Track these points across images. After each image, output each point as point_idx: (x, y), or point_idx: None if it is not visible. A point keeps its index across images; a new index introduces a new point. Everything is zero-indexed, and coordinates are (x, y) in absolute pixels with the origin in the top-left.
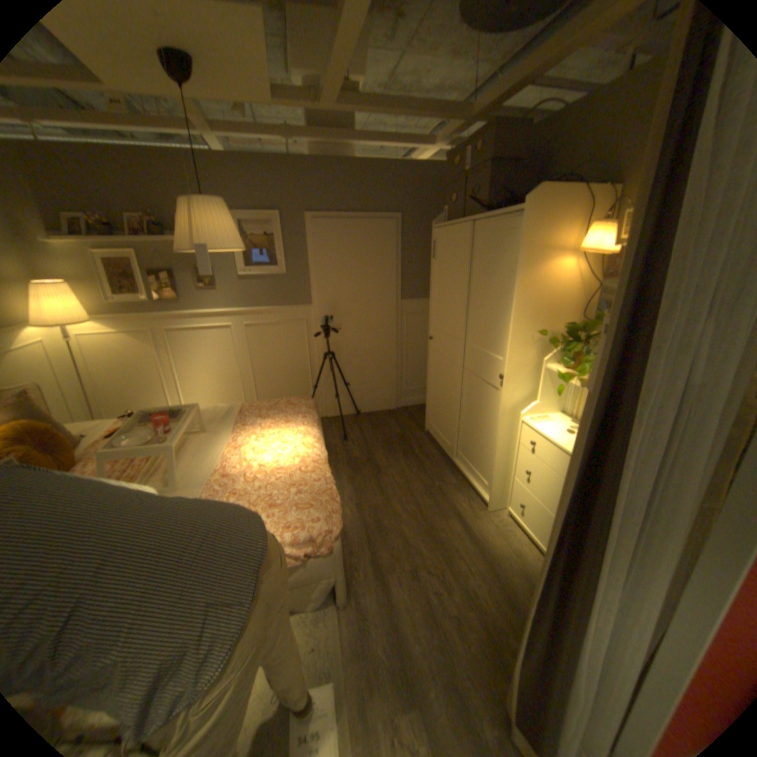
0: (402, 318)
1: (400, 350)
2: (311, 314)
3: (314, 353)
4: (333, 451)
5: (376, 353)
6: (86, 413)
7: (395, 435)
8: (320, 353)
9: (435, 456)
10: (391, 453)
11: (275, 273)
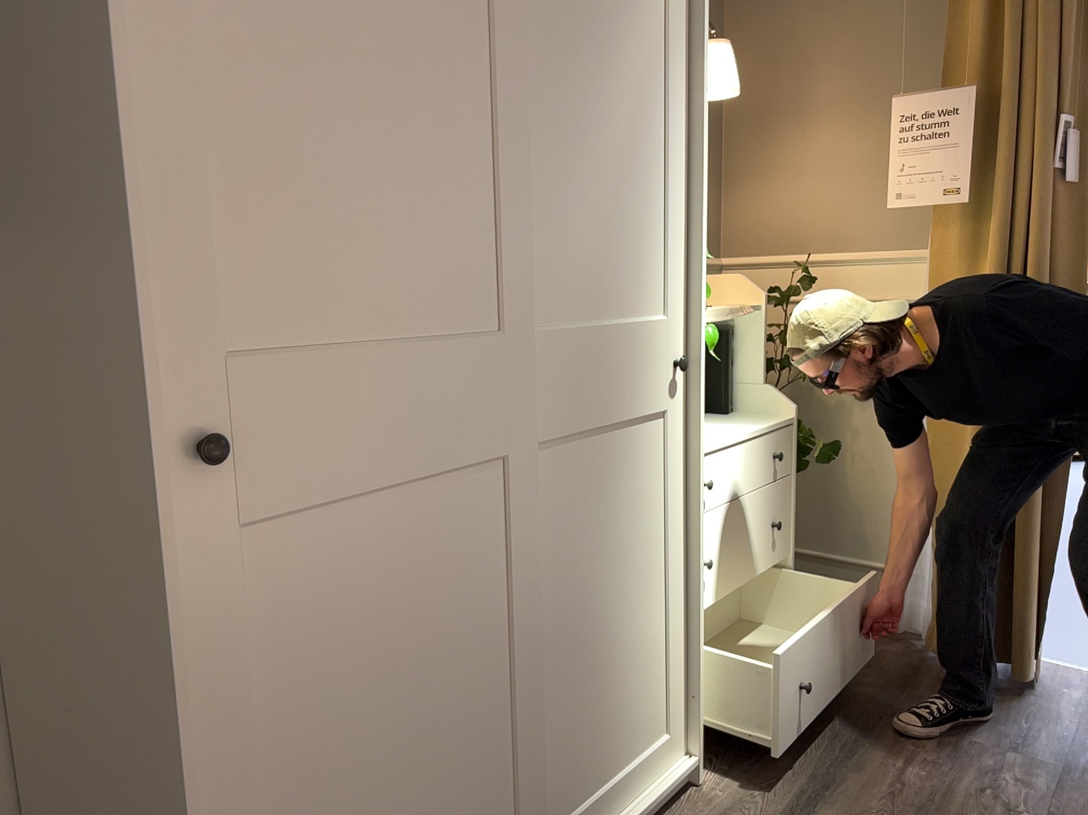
0: None
1: None
2: None
3: None
4: None
5: None
6: None
7: None
8: None
9: None
10: None
11: None
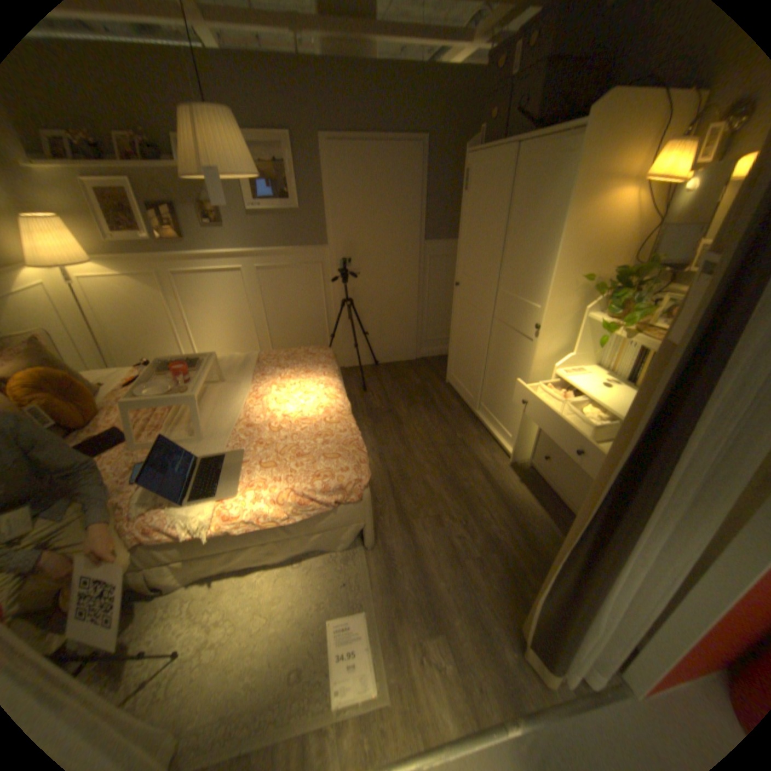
0: (425, 262)
1: (422, 298)
2: (327, 256)
3: (331, 299)
4: (353, 402)
5: (396, 300)
6: (99, 361)
7: (416, 386)
8: (337, 300)
9: (457, 408)
10: (412, 404)
11: (286, 208)
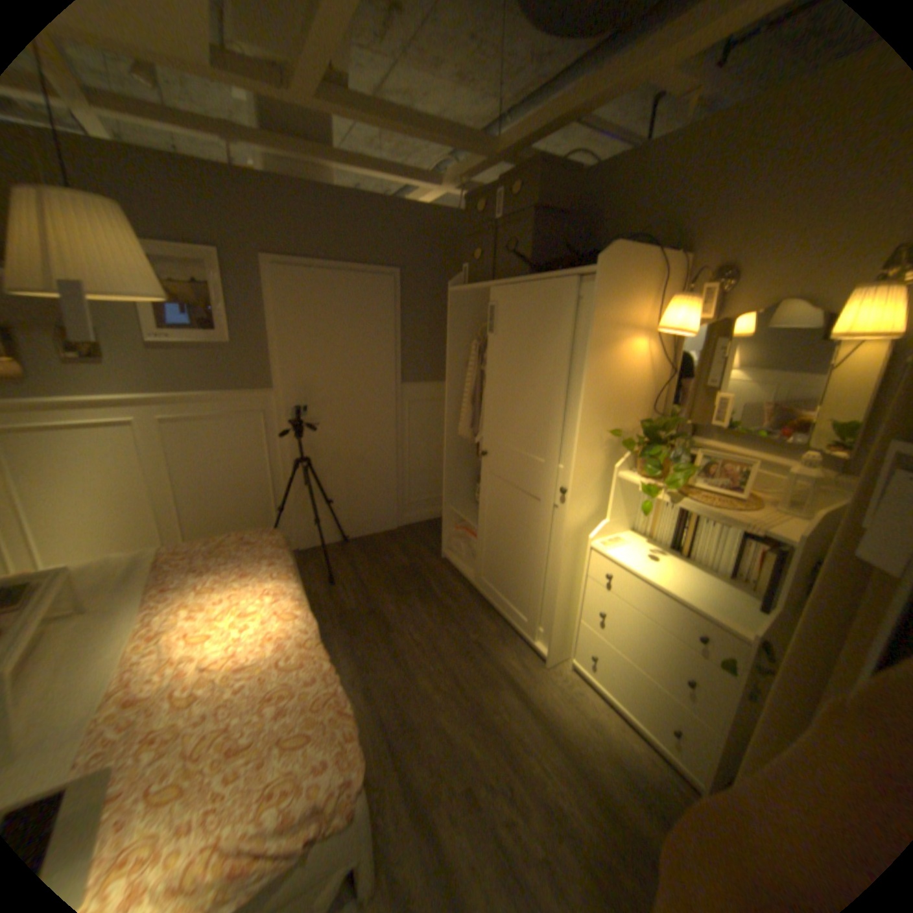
0: (404, 407)
1: (403, 449)
2: (273, 402)
3: (279, 458)
4: (316, 604)
5: (370, 455)
6: None
7: (405, 567)
8: (289, 457)
9: (463, 593)
10: (403, 595)
11: (213, 340)
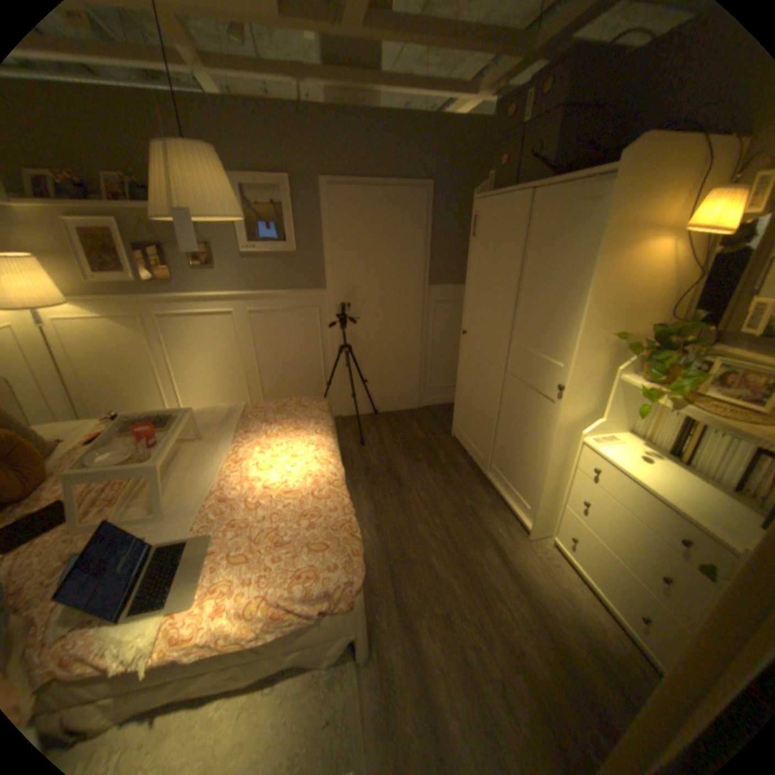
0: (429, 307)
1: (426, 343)
2: (325, 300)
3: (328, 345)
4: (348, 458)
5: (398, 346)
6: (70, 409)
7: (419, 440)
8: (335, 345)
9: (465, 468)
10: (415, 462)
11: (283, 251)
